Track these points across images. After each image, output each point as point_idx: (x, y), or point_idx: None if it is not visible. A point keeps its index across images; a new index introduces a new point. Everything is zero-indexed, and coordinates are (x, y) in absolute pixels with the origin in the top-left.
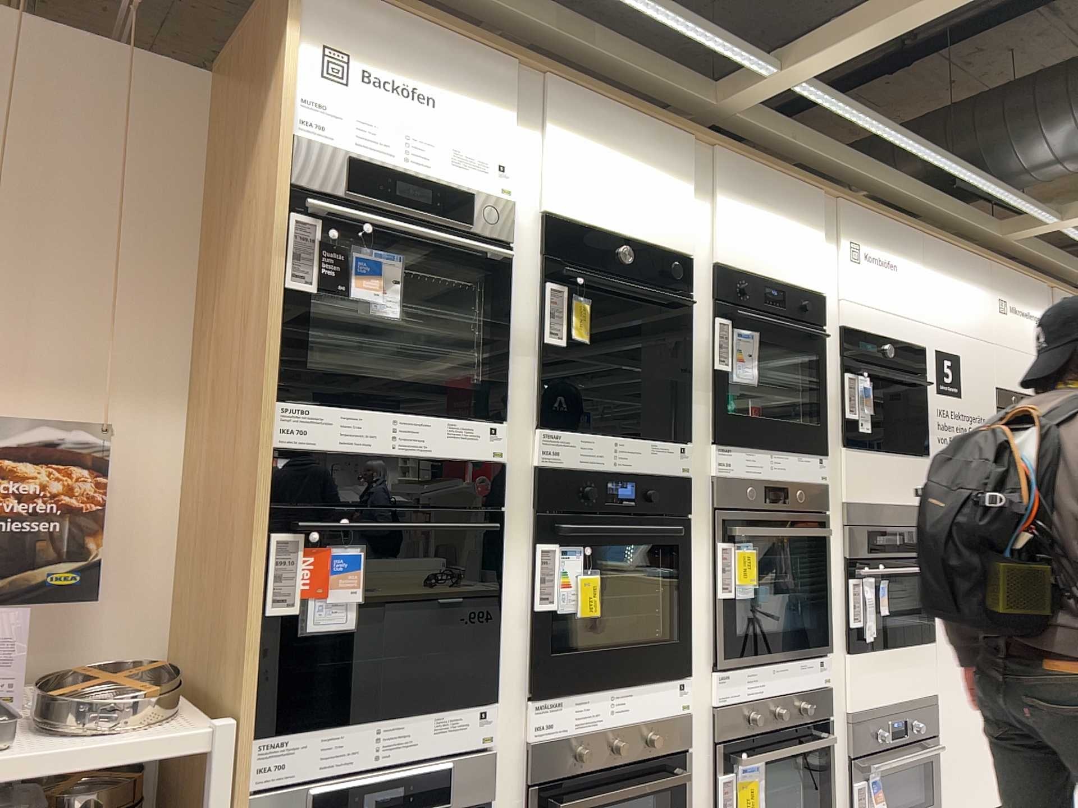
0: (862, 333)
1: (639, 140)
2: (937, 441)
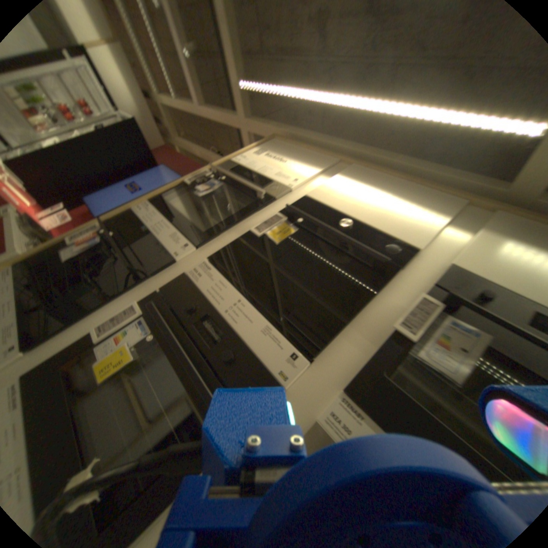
0: None
1: (402, 192)
2: None
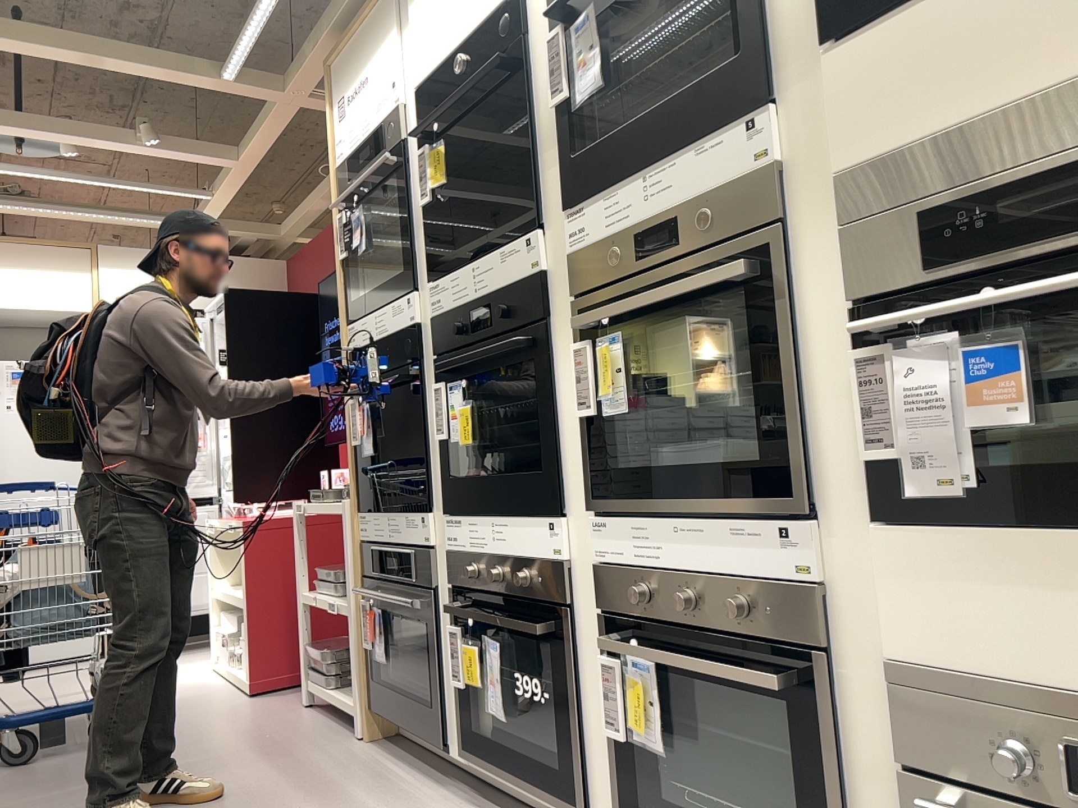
0: None
1: None
2: None
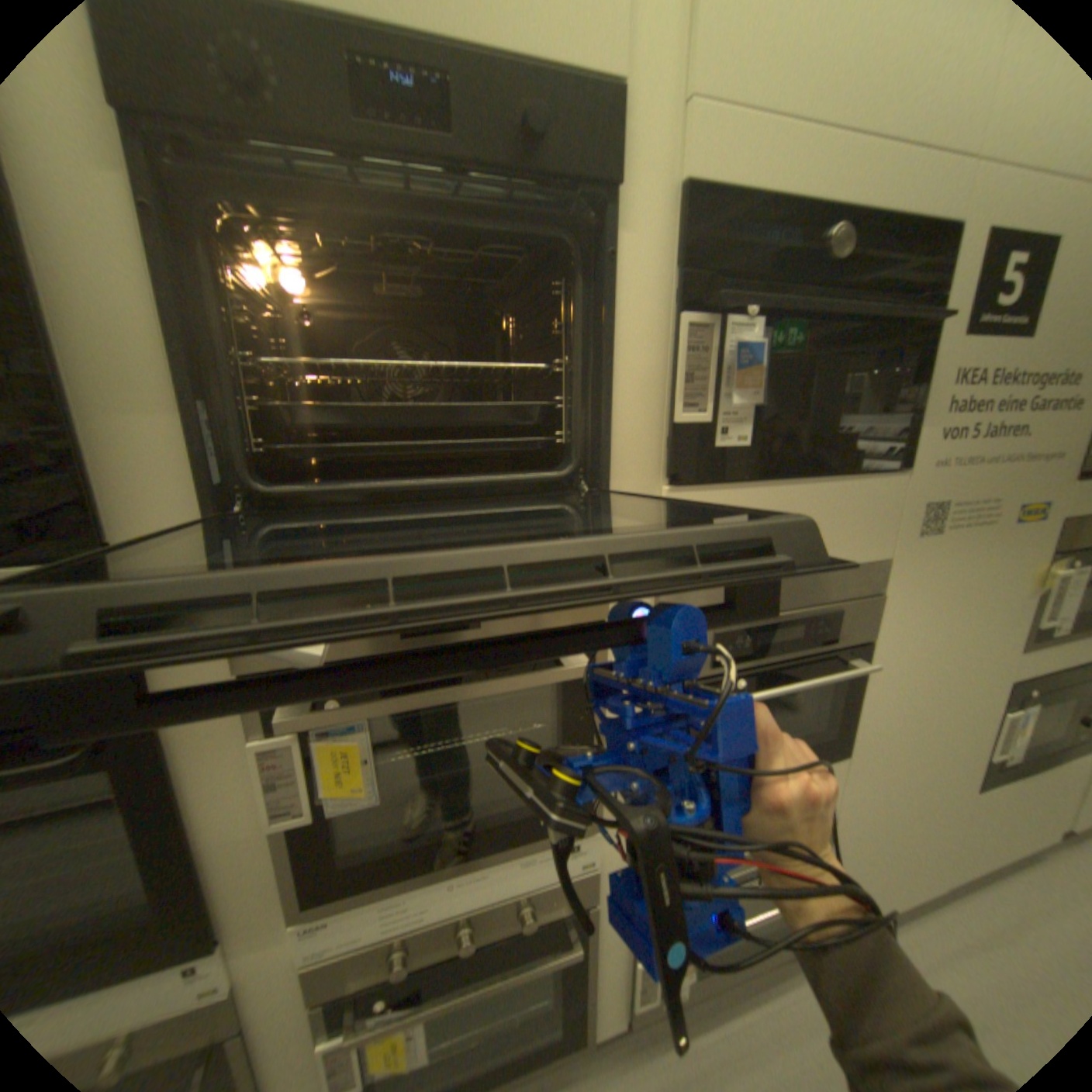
0: (769, 194)
1: None
2: (946, 435)
